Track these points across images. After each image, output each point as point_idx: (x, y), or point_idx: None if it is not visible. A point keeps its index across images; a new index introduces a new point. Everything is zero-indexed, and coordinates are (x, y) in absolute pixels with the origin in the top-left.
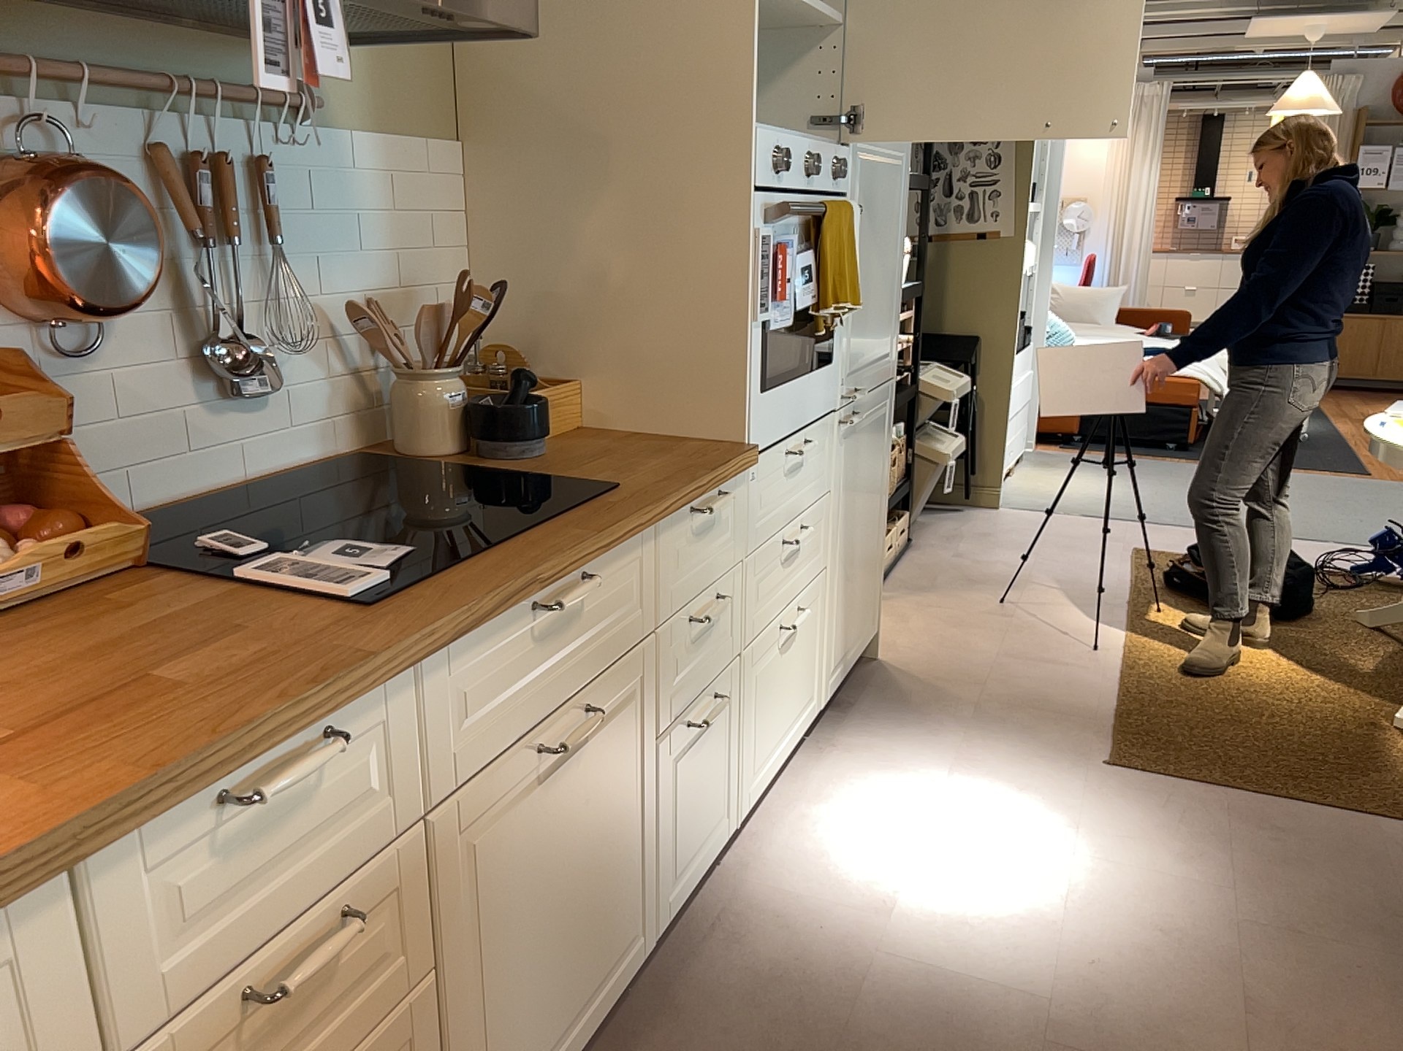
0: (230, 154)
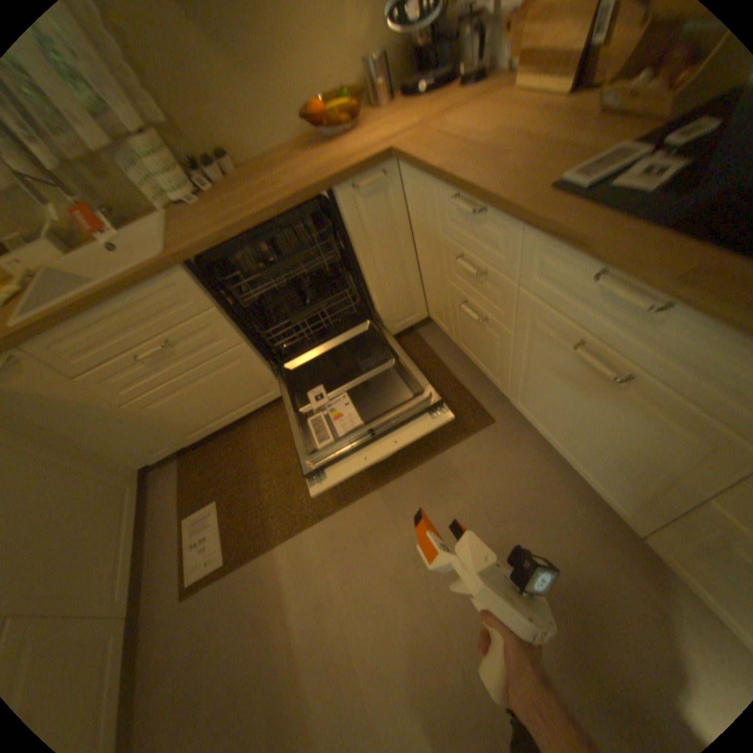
0: None
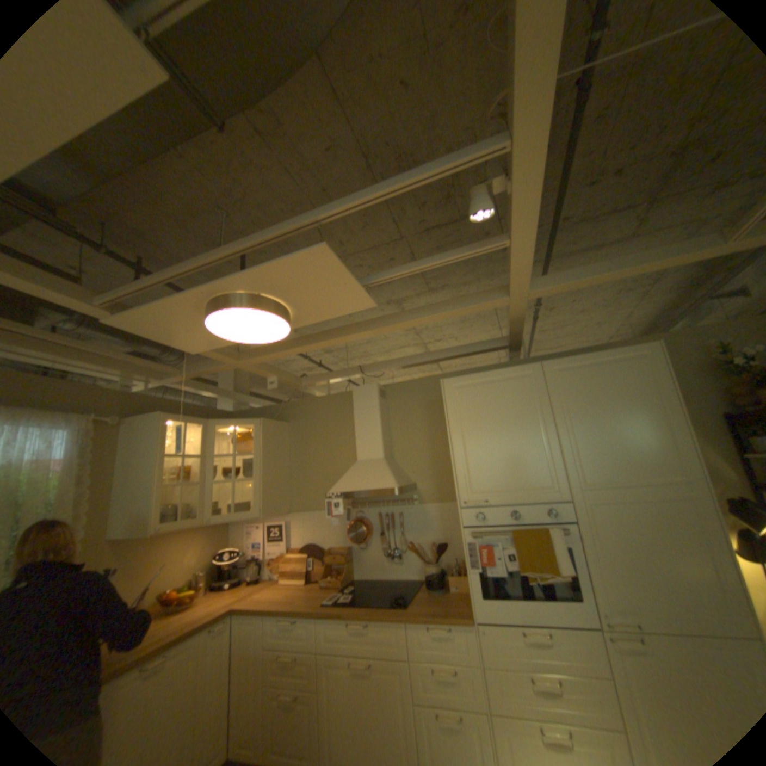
0: (394, 513)
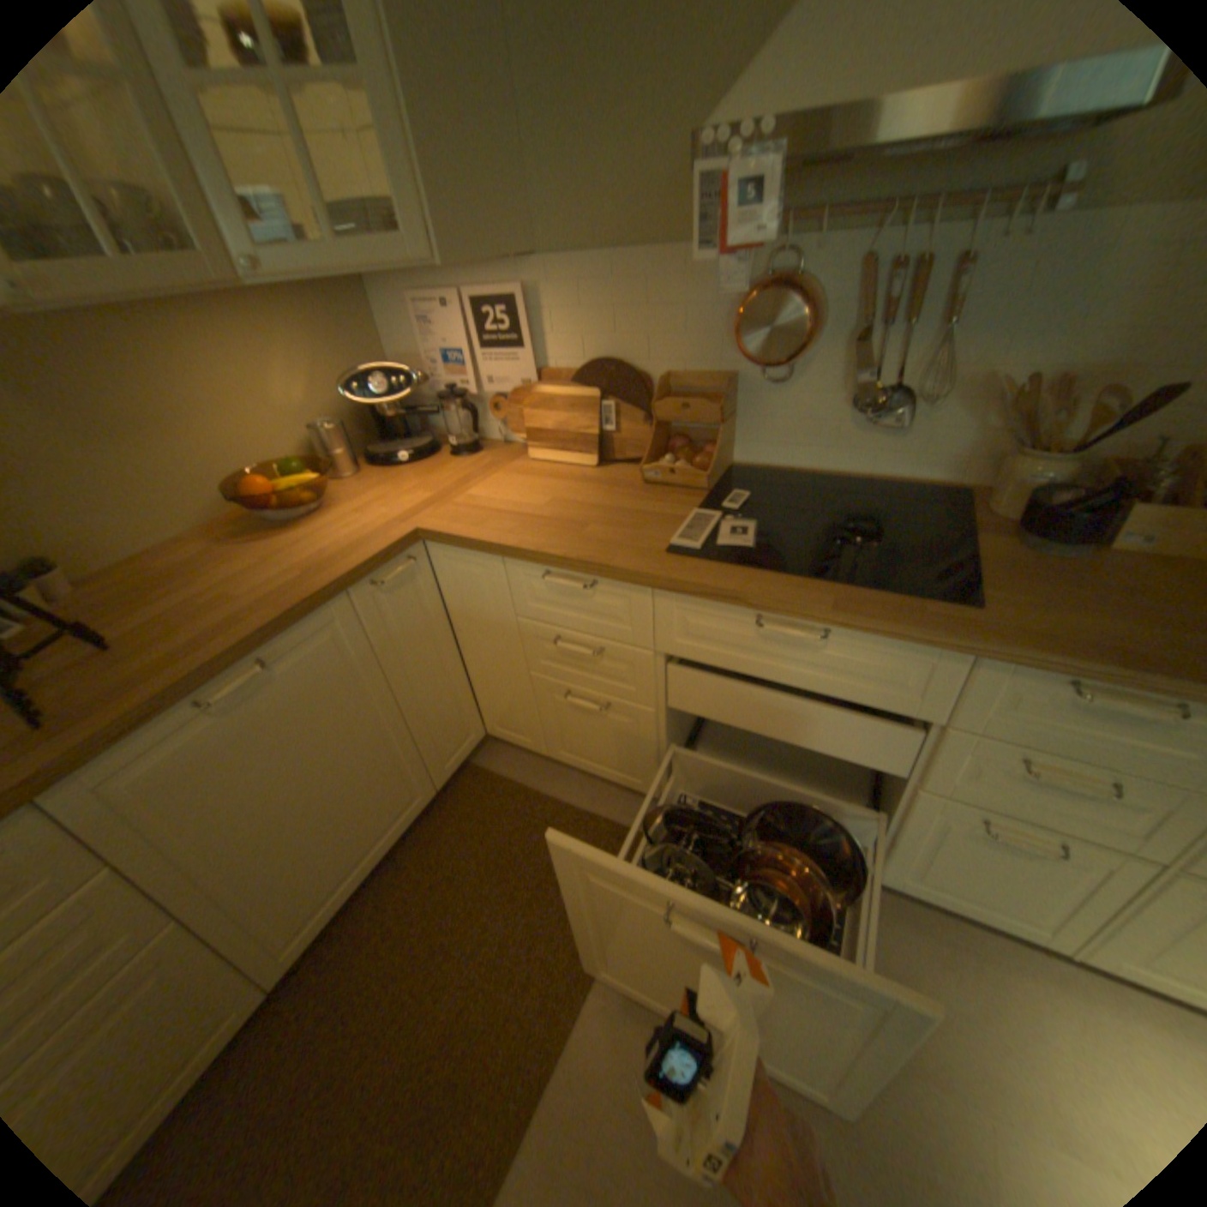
0: (941, 250)
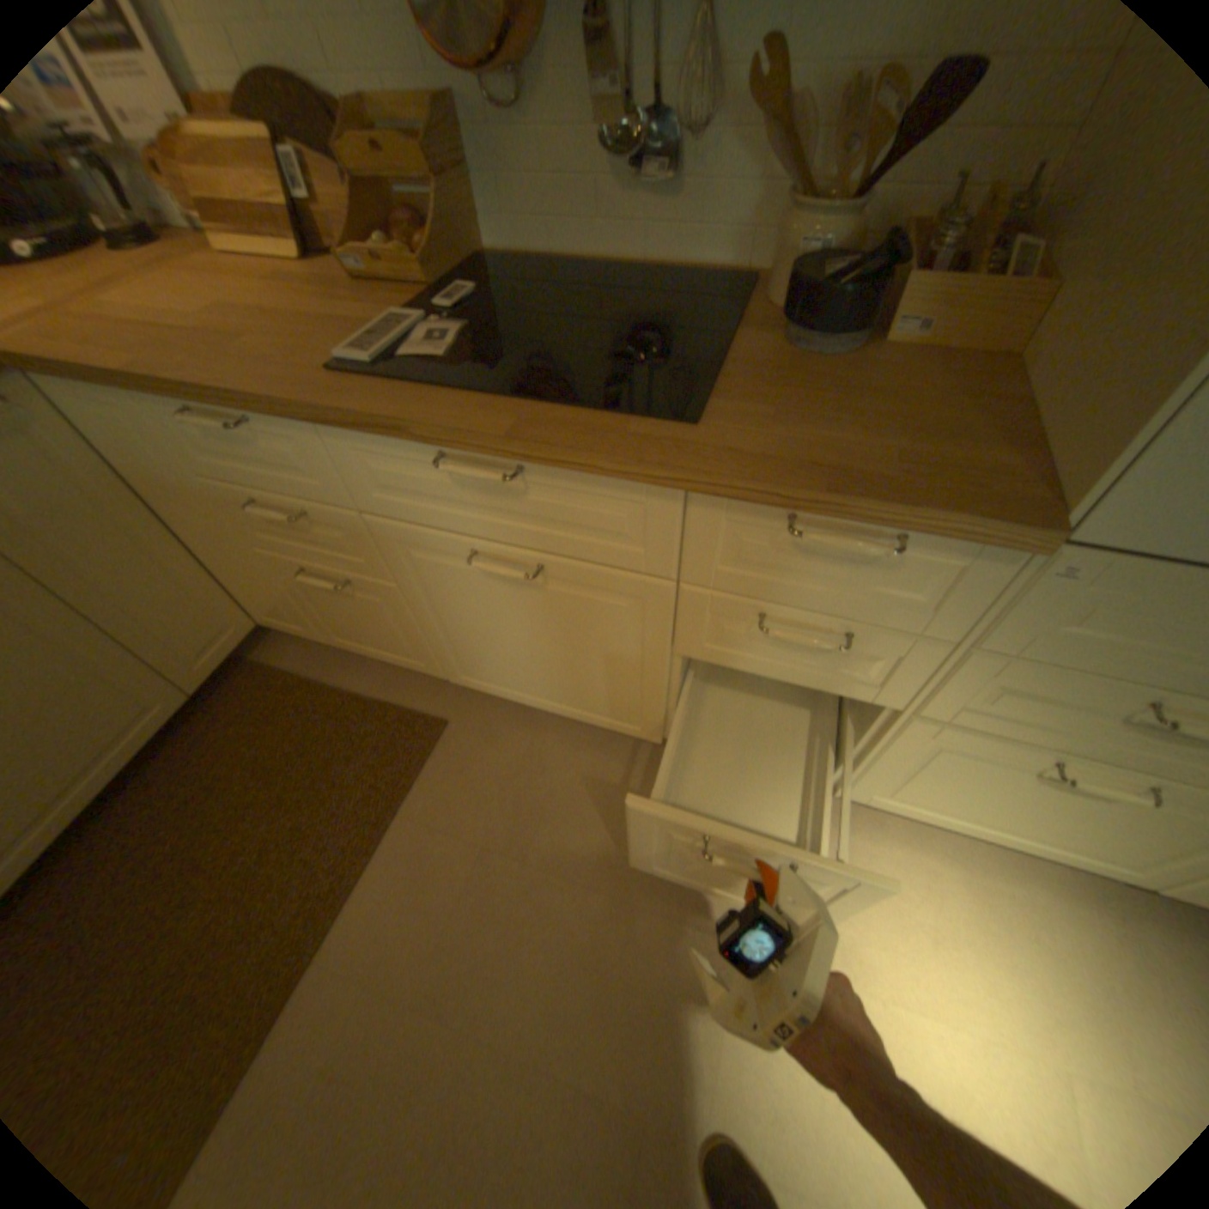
0: None
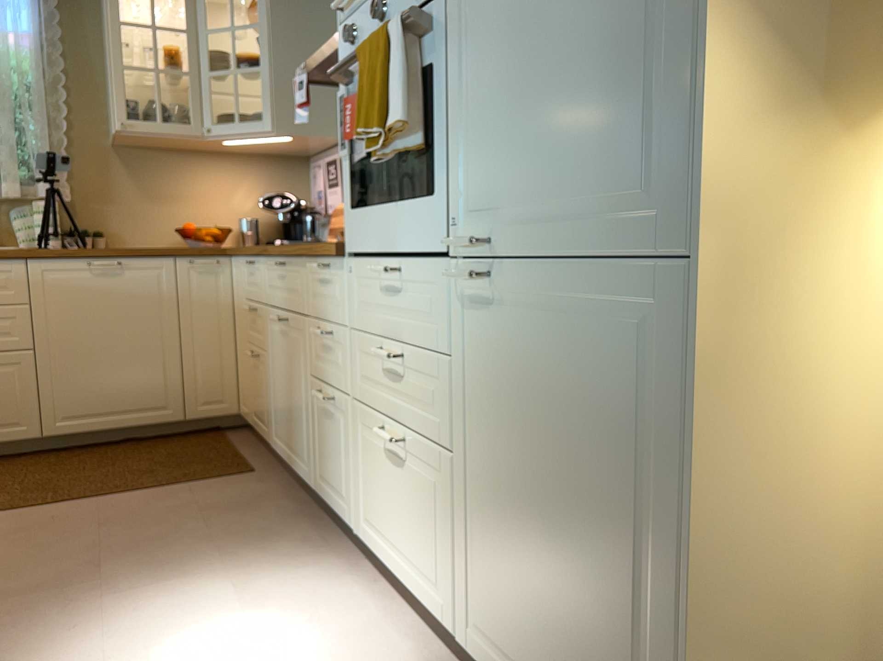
0: None
